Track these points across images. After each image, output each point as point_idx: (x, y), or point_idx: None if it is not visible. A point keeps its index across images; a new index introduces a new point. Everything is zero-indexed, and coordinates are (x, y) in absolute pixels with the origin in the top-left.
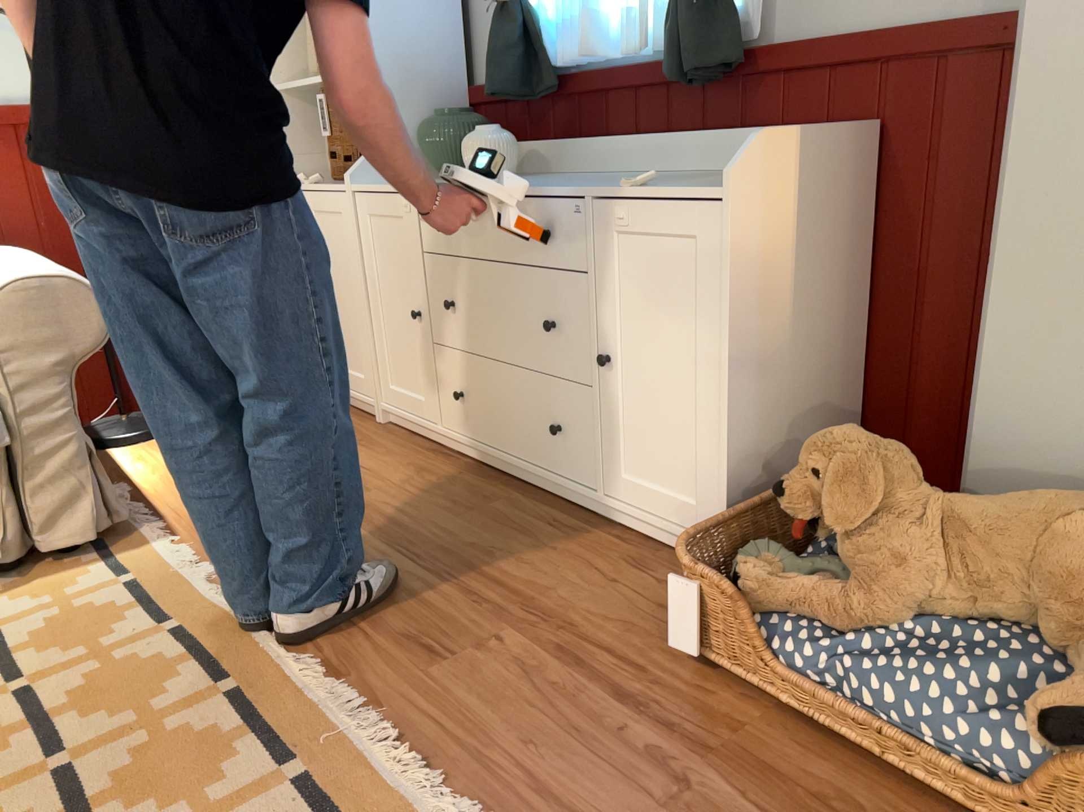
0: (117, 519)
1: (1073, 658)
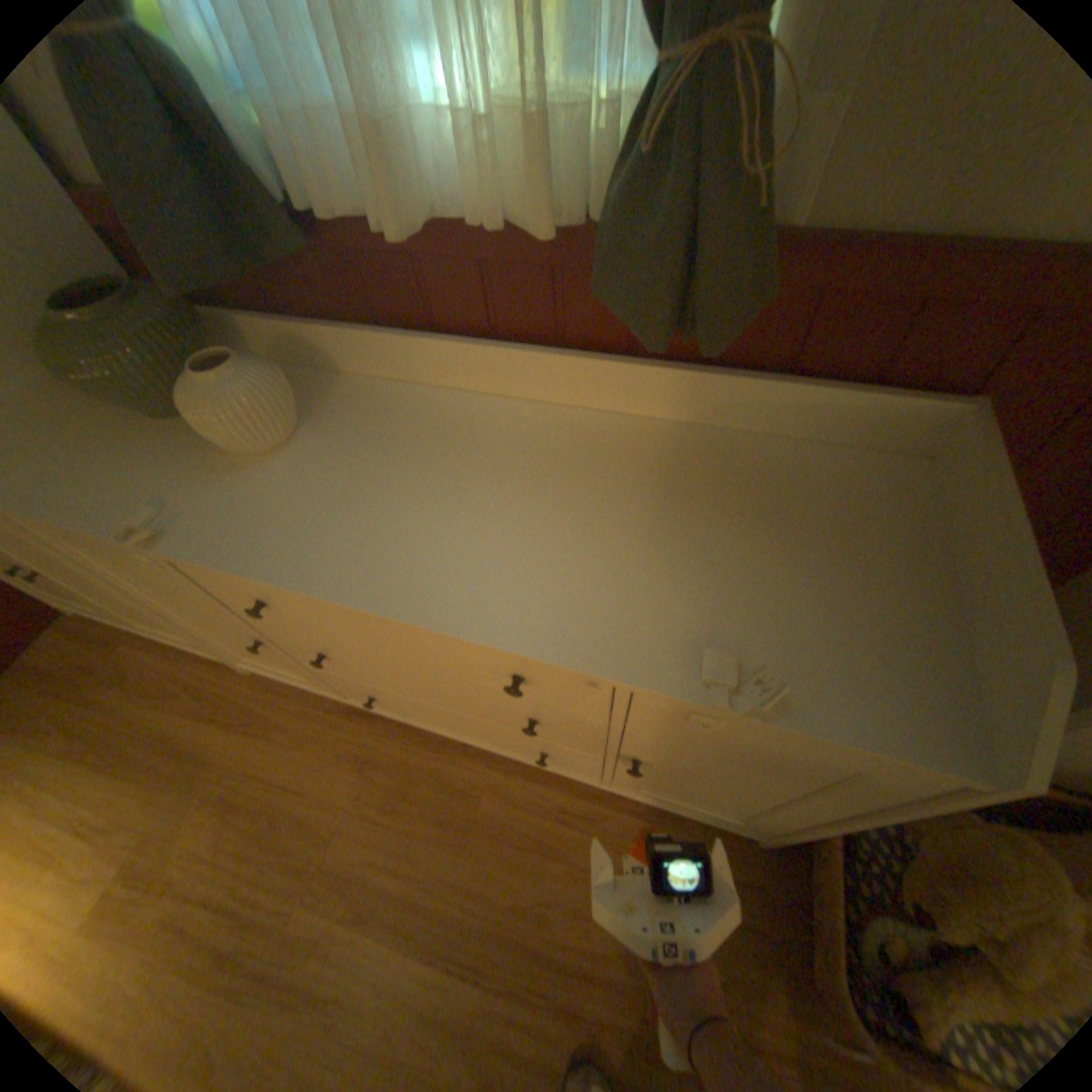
0: None
1: None
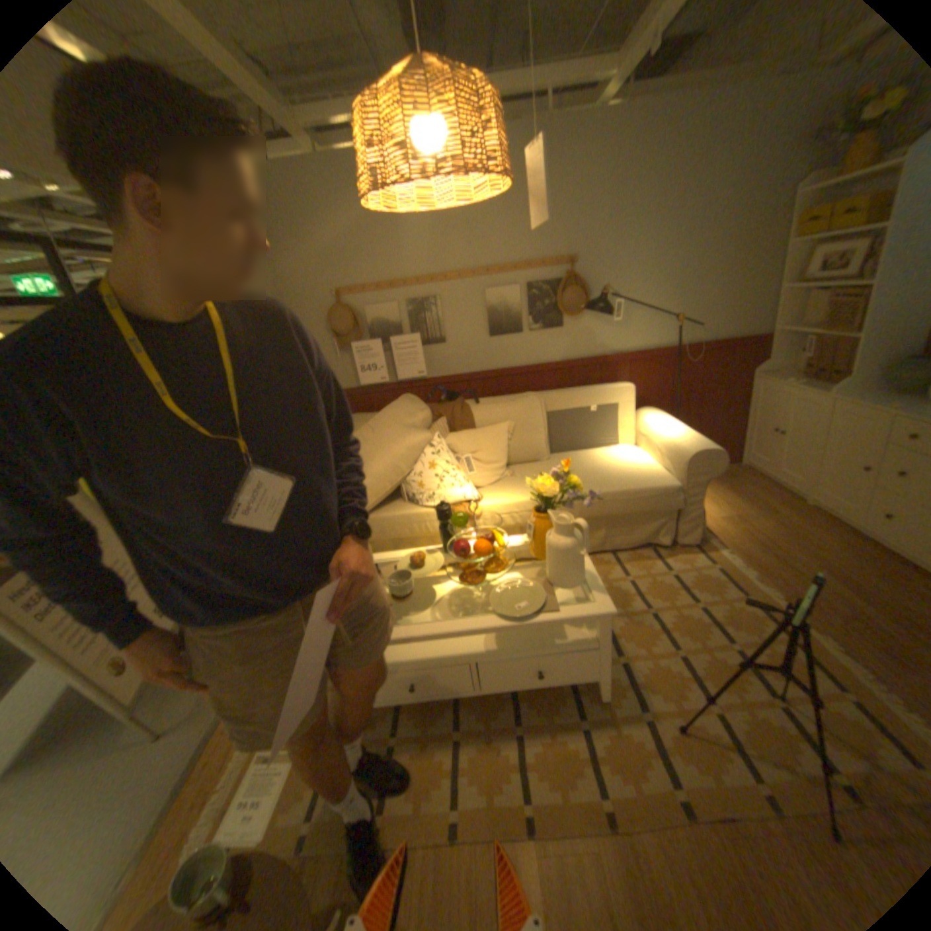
0: (703, 537)
1: None
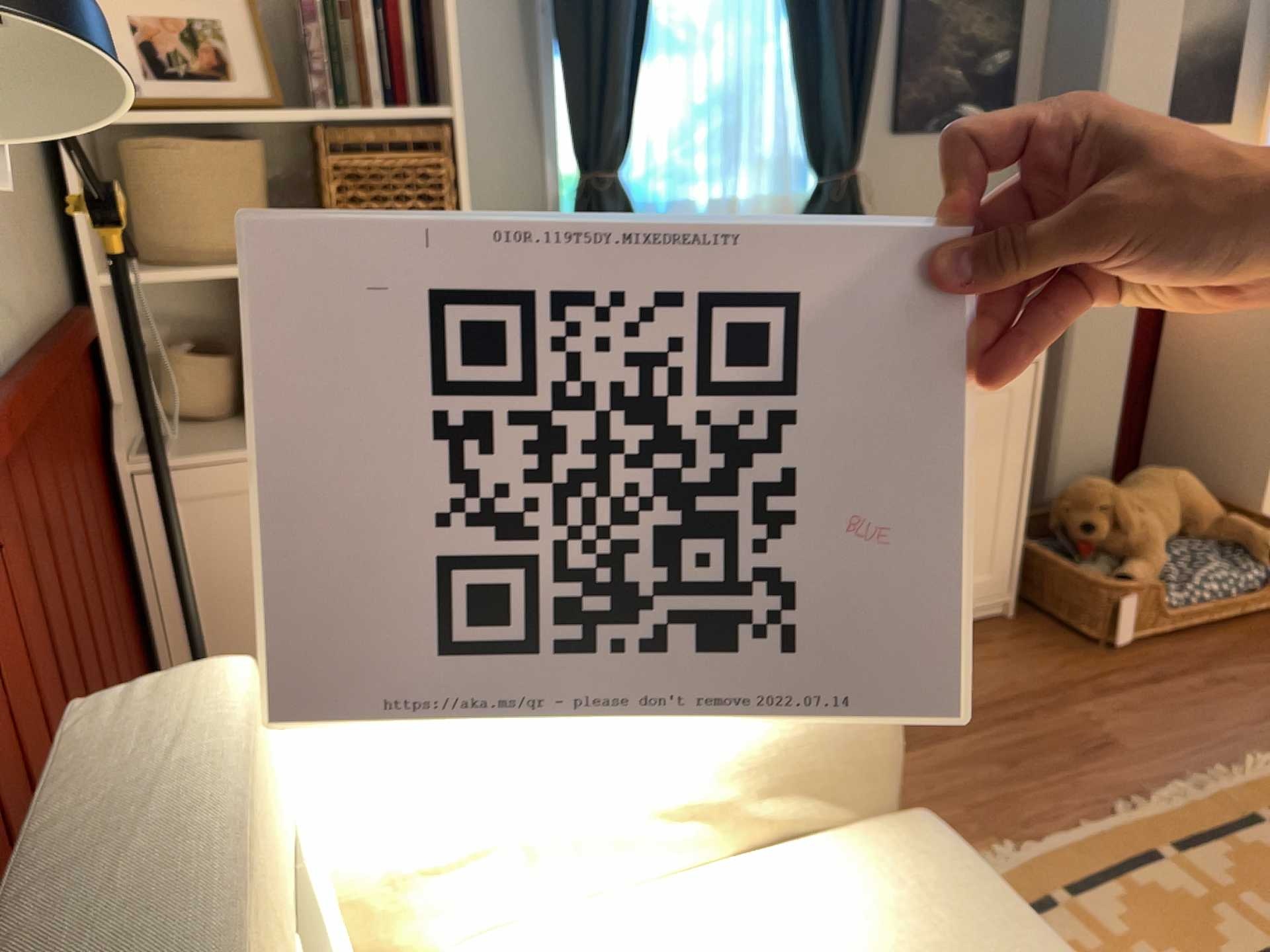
0: None
1: (1212, 535)
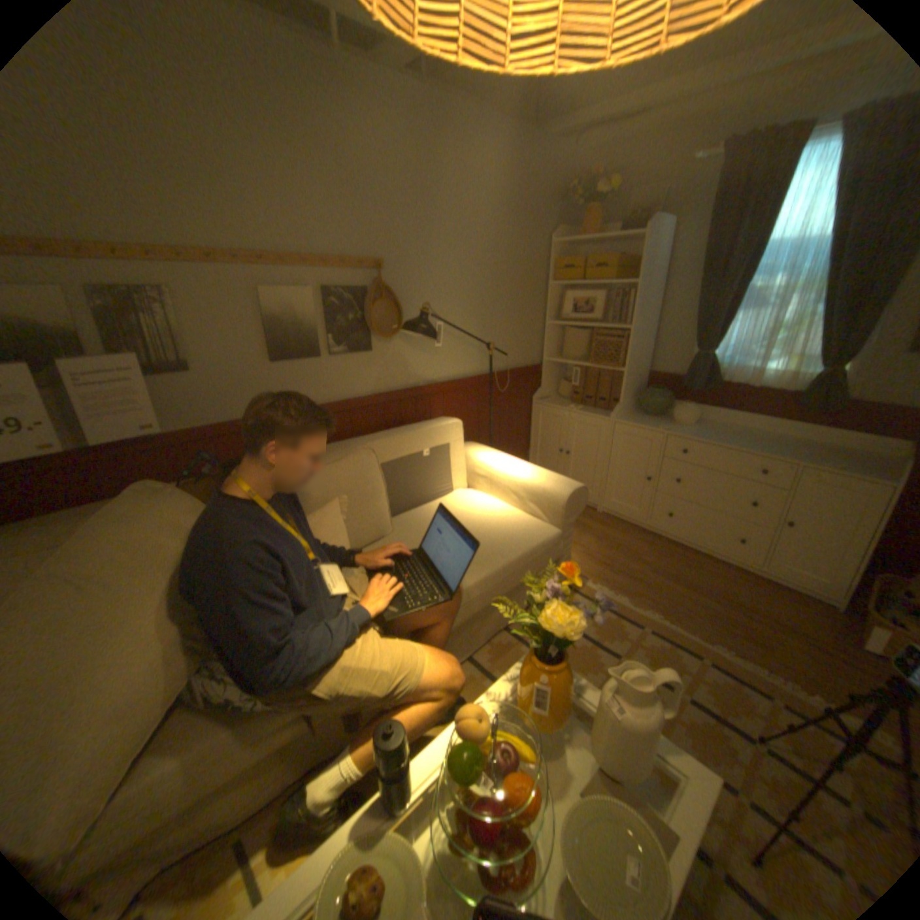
0: None
1: None
